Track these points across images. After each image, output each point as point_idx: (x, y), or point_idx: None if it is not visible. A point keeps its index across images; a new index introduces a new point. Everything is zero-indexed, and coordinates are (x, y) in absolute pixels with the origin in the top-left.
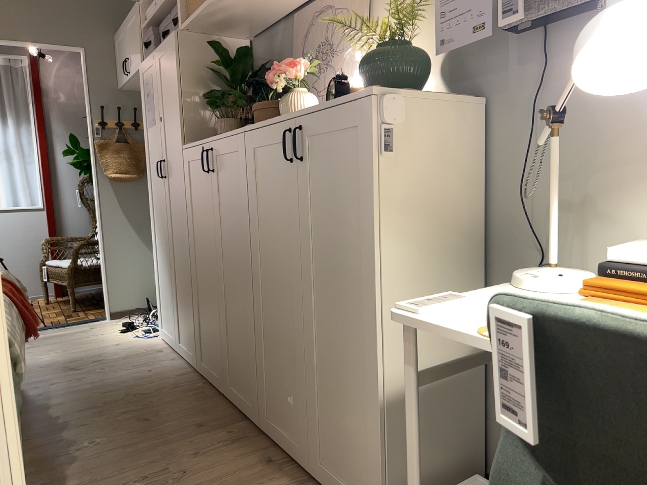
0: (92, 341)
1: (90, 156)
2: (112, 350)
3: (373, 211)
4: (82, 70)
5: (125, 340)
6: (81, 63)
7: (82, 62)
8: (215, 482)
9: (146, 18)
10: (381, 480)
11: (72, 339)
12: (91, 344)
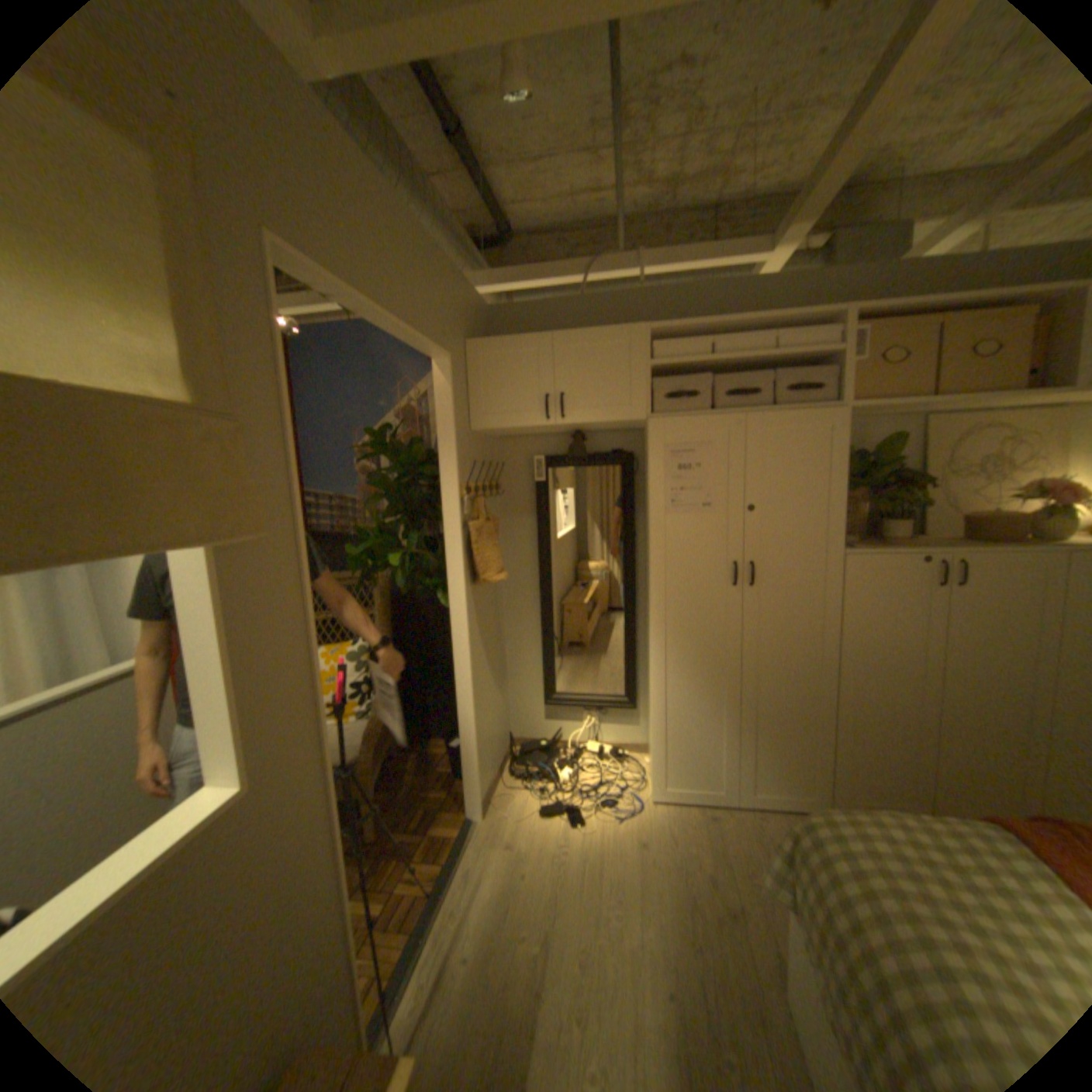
0: (596, 866)
1: (449, 549)
2: (672, 859)
3: None
4: (437, 393)
5: (625, 834)
6: (436, 381)
7: (442, 380)
8: None
9: (655, 353)
10: None
11: (552, 885)
12: (613, 871)
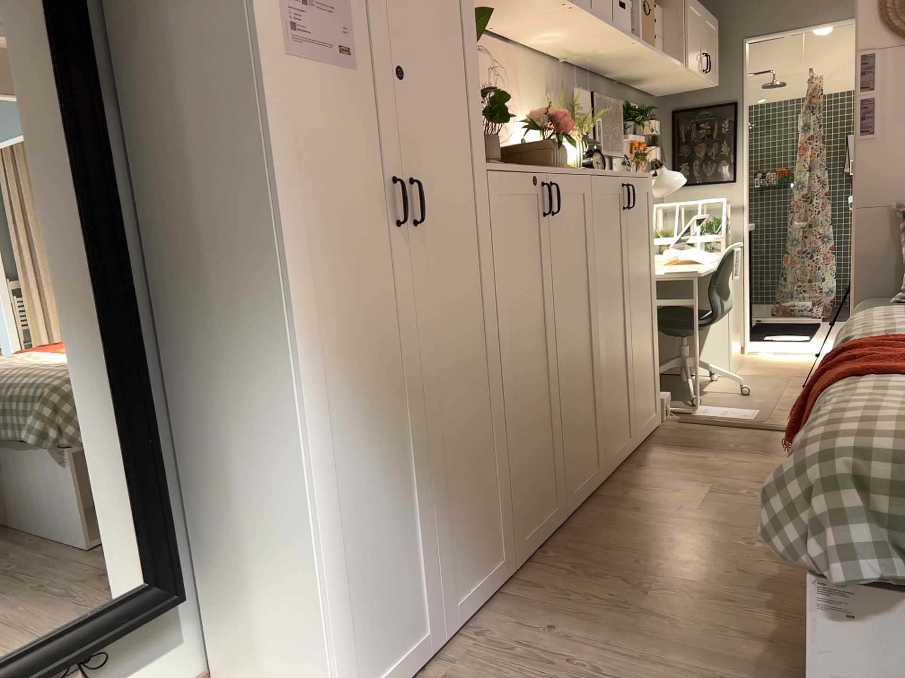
0: None
1: None
2: None
3: (654, 238)
4: None
5: None
6: None
7: None
8: (688, 473)
9: None
10: (660, 385)
11: None
12: None
